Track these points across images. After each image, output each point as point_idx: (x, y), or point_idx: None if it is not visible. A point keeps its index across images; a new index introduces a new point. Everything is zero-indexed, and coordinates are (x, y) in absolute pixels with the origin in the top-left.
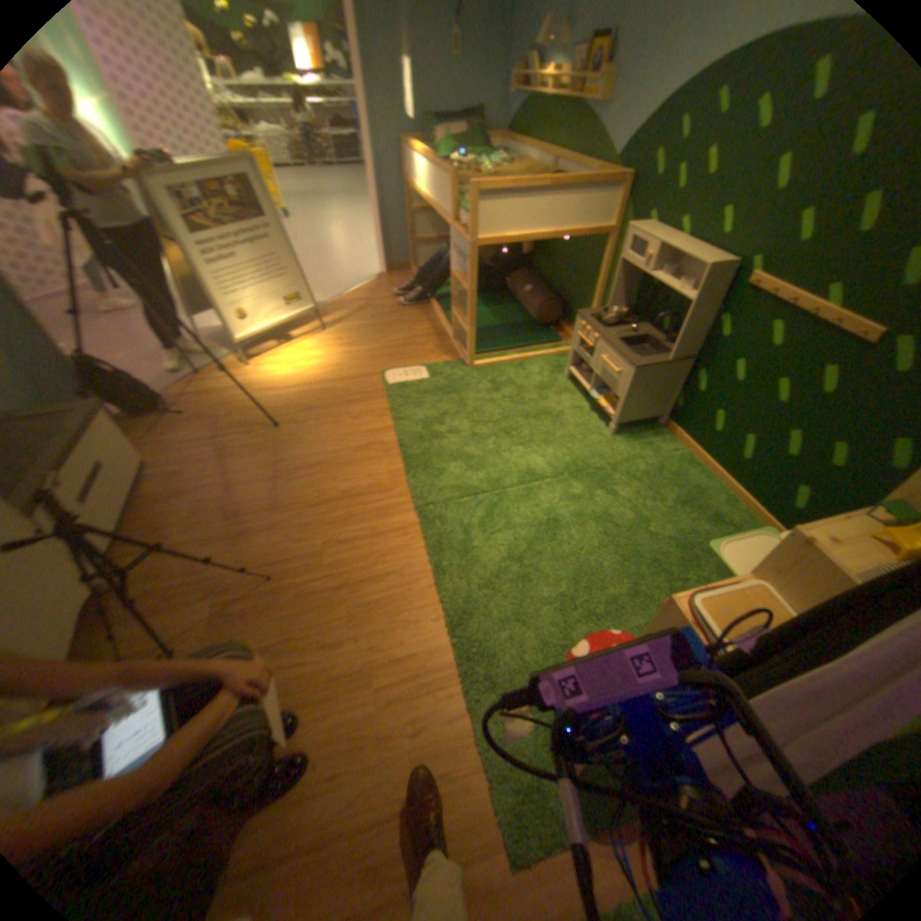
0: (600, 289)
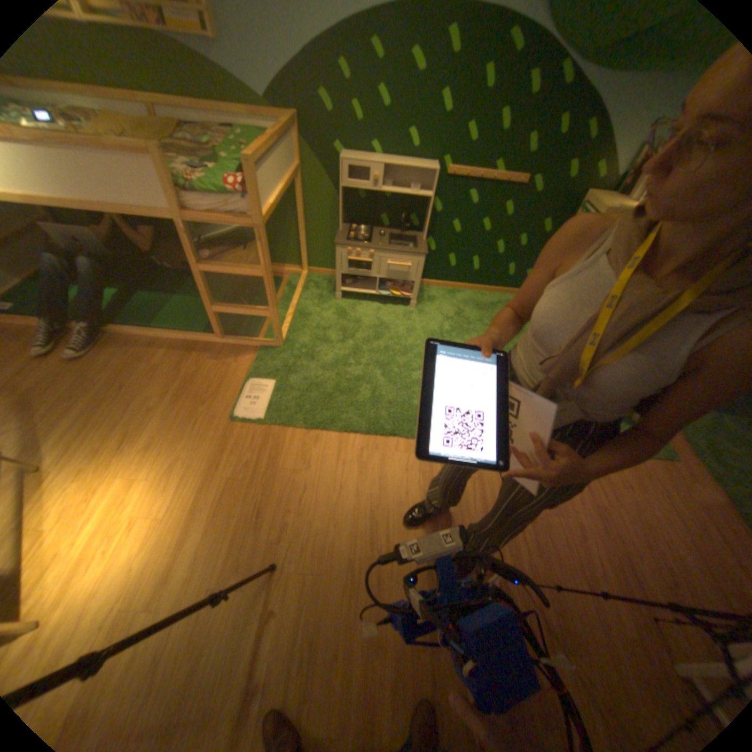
0: (295, 220)
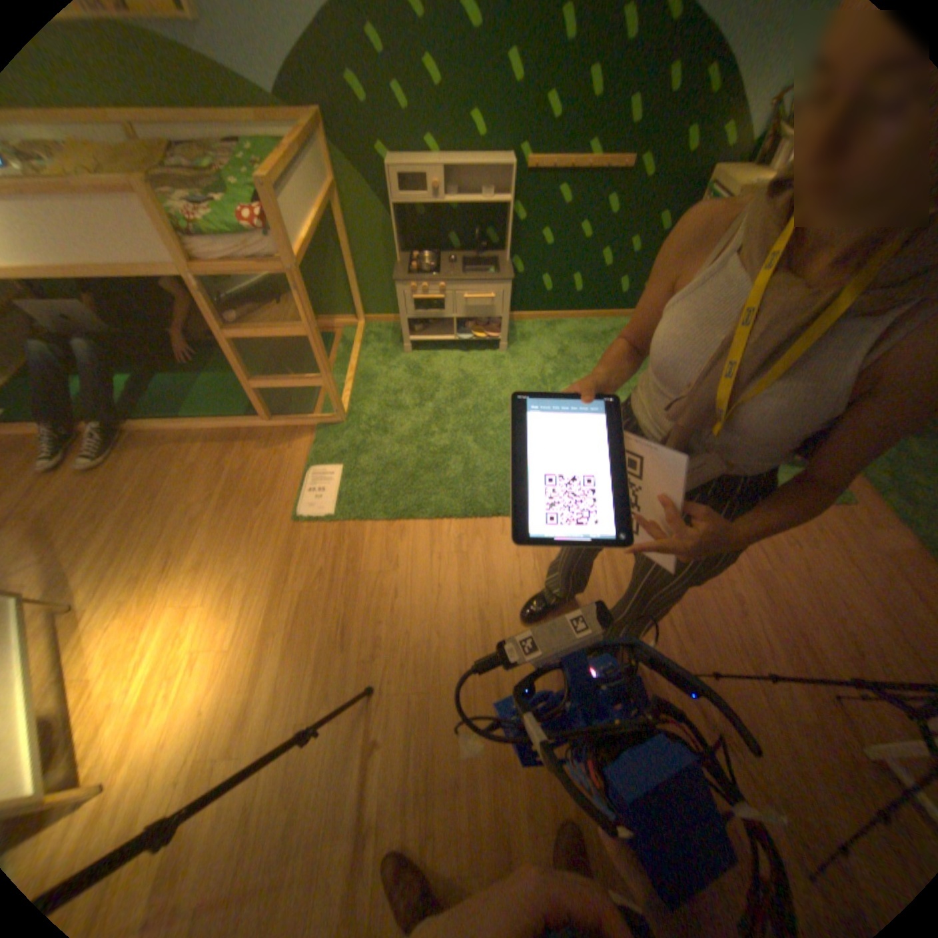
0: (339, 256)
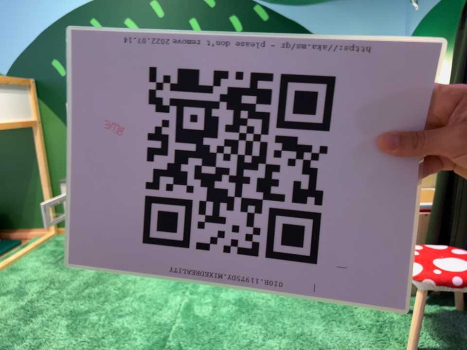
0: (40, 176)
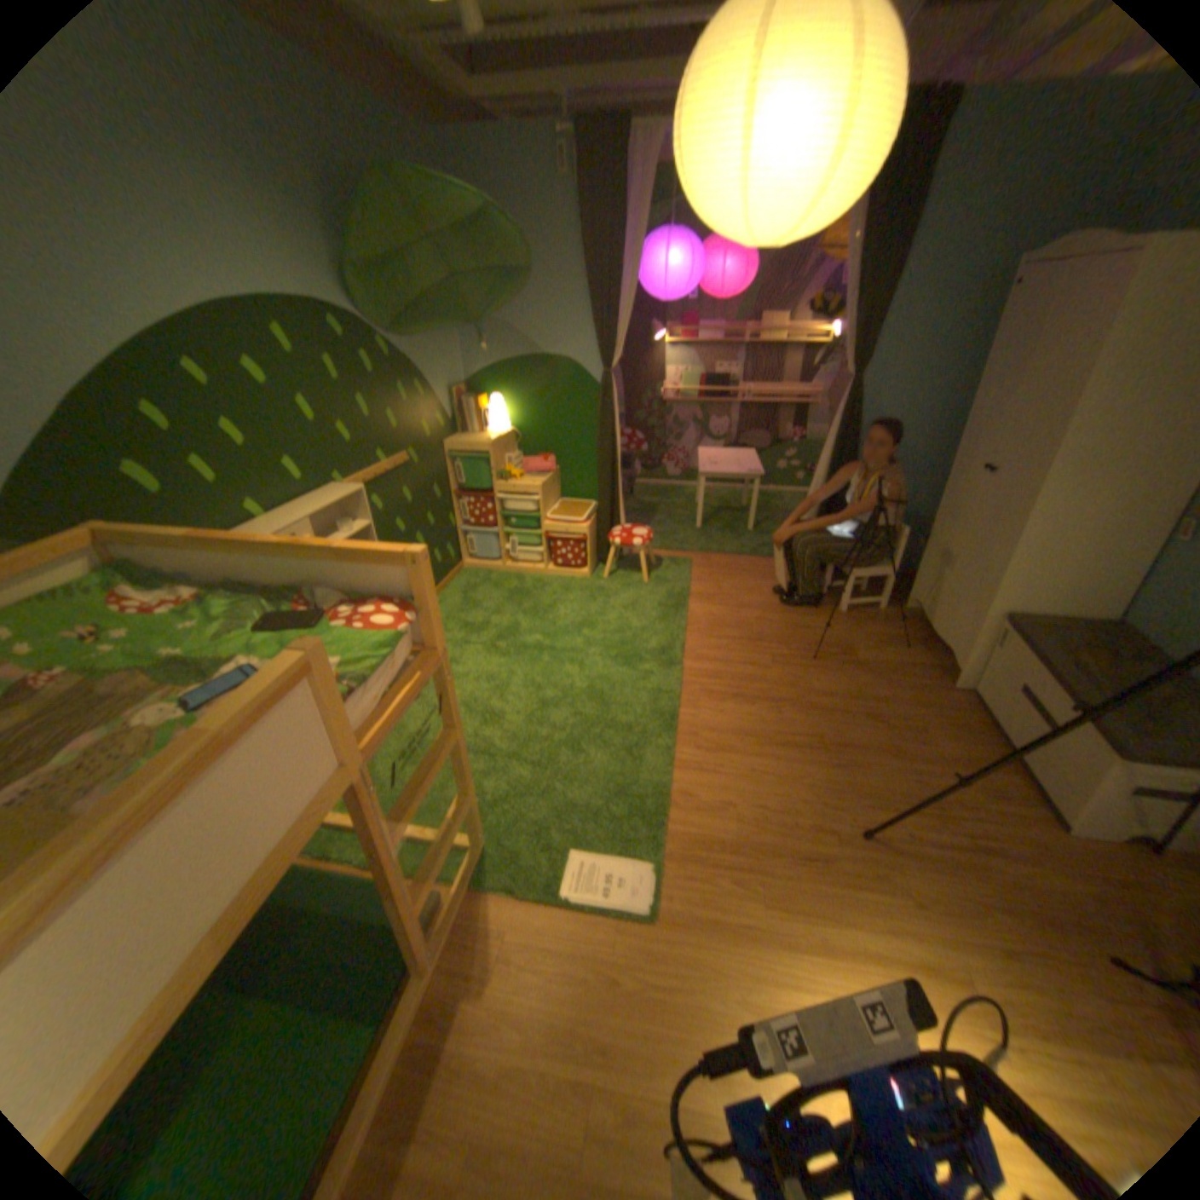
0: None
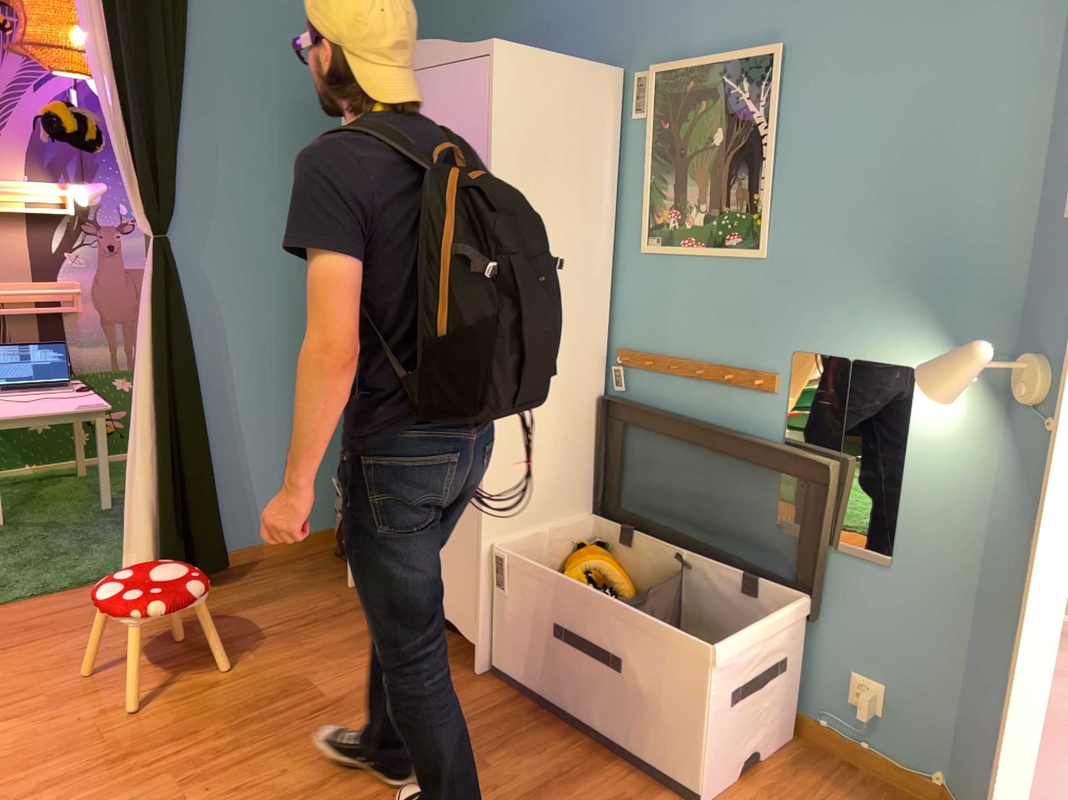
0: None
